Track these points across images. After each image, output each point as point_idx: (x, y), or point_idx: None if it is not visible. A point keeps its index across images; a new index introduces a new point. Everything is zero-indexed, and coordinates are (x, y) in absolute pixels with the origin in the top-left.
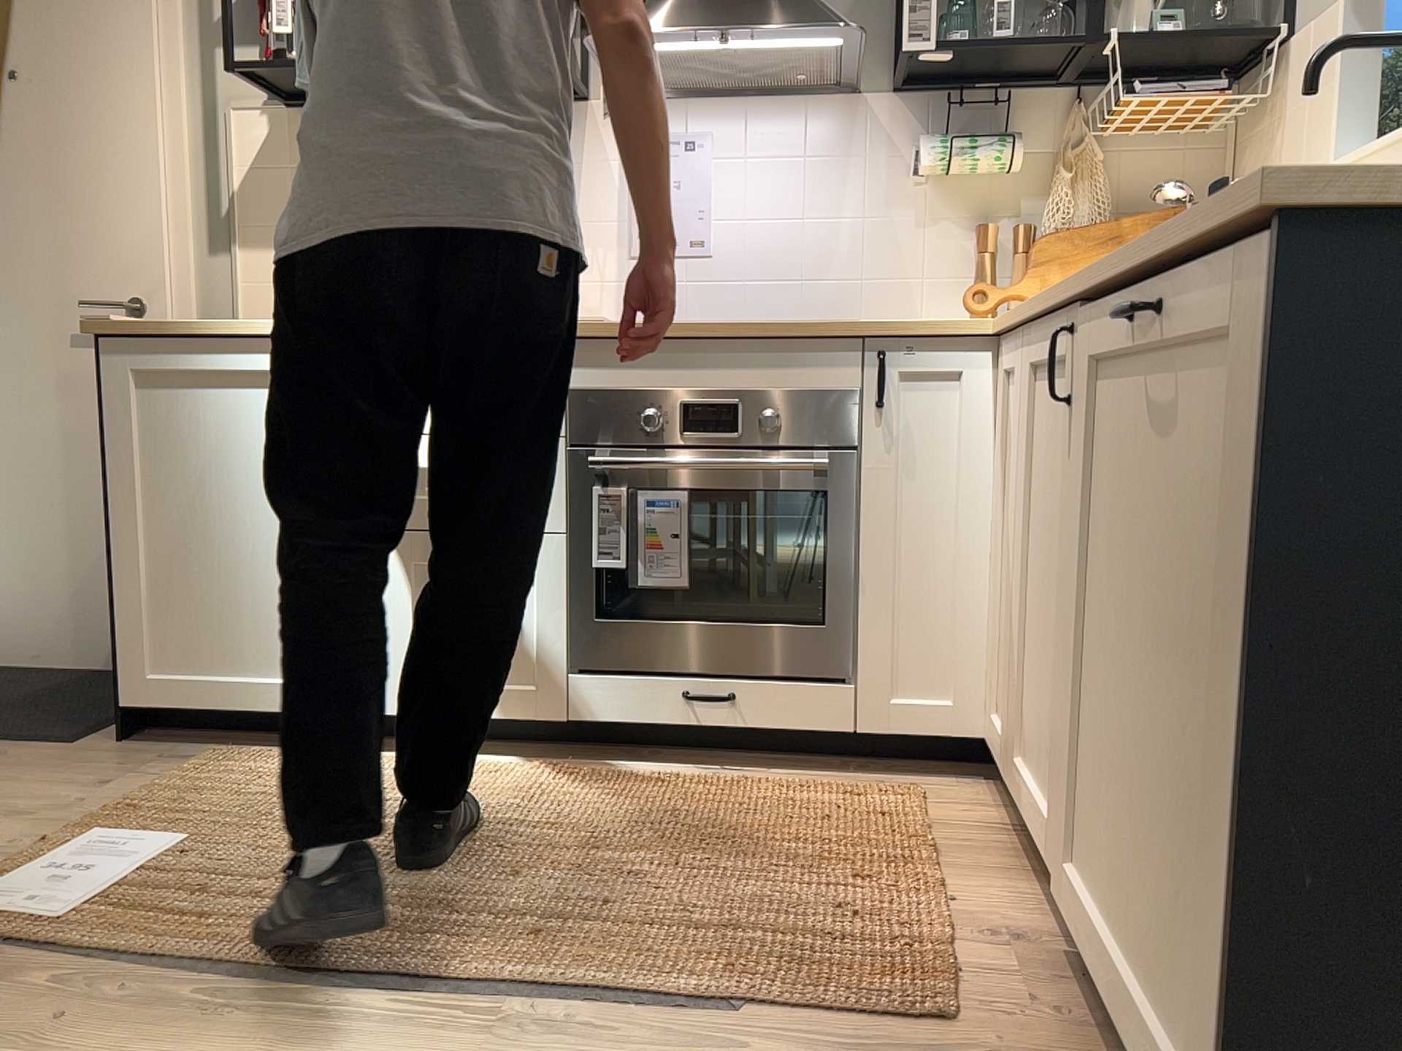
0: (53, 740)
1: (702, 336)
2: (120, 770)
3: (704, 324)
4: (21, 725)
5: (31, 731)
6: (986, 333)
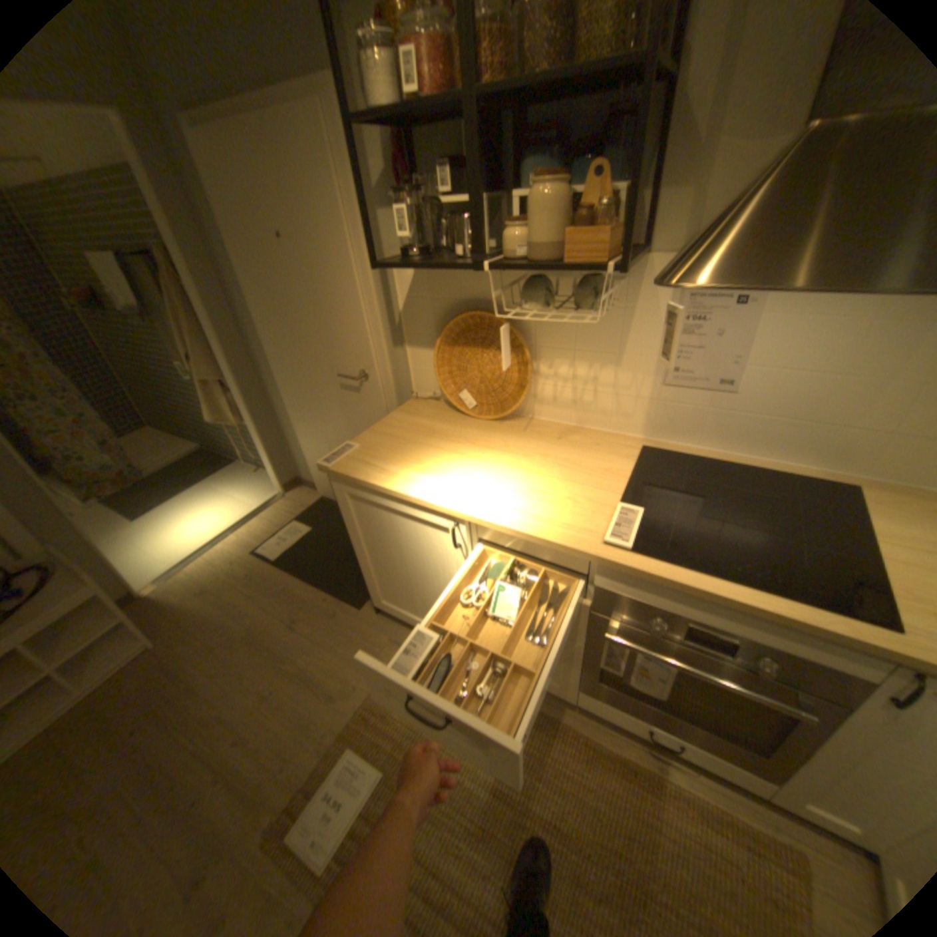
0: (354, 602)
1: (720, 600)
2: (374, 647)
3: (725, 595)
4: (344, 581)
5: (347, 588)
6: None
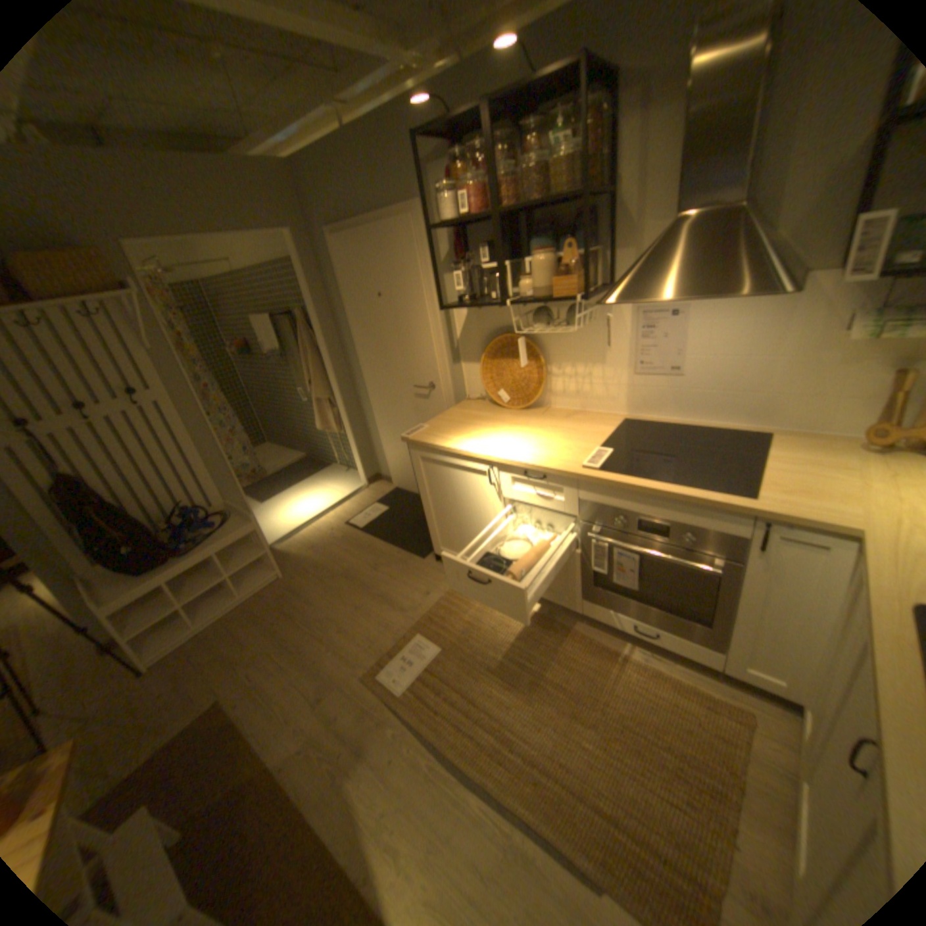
0: (419, 553)
1: (649, 493)
2: (434, 581)
3: (650, 488)
4: (413, 541)
5: (415, 545)
6: (853, 534)
